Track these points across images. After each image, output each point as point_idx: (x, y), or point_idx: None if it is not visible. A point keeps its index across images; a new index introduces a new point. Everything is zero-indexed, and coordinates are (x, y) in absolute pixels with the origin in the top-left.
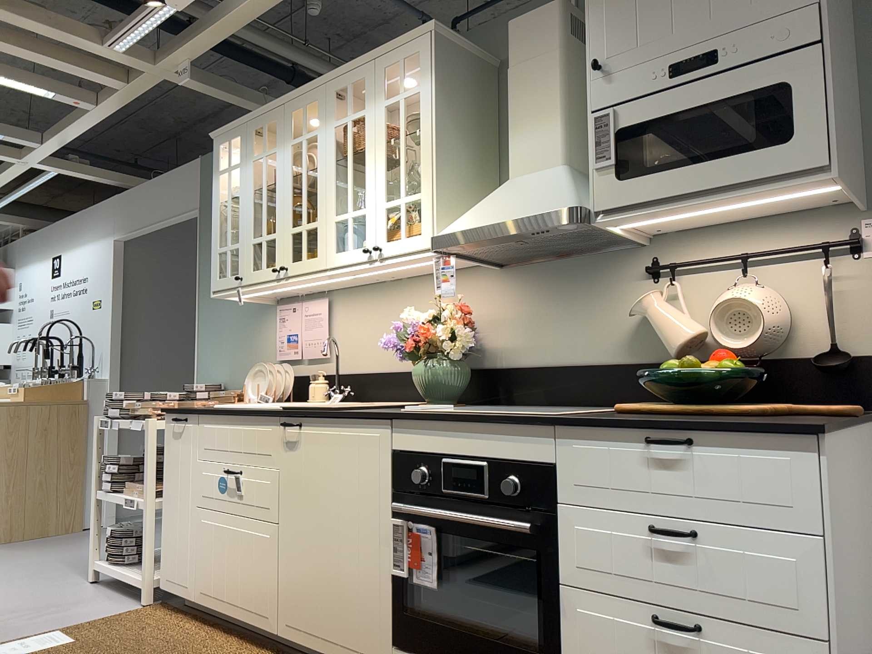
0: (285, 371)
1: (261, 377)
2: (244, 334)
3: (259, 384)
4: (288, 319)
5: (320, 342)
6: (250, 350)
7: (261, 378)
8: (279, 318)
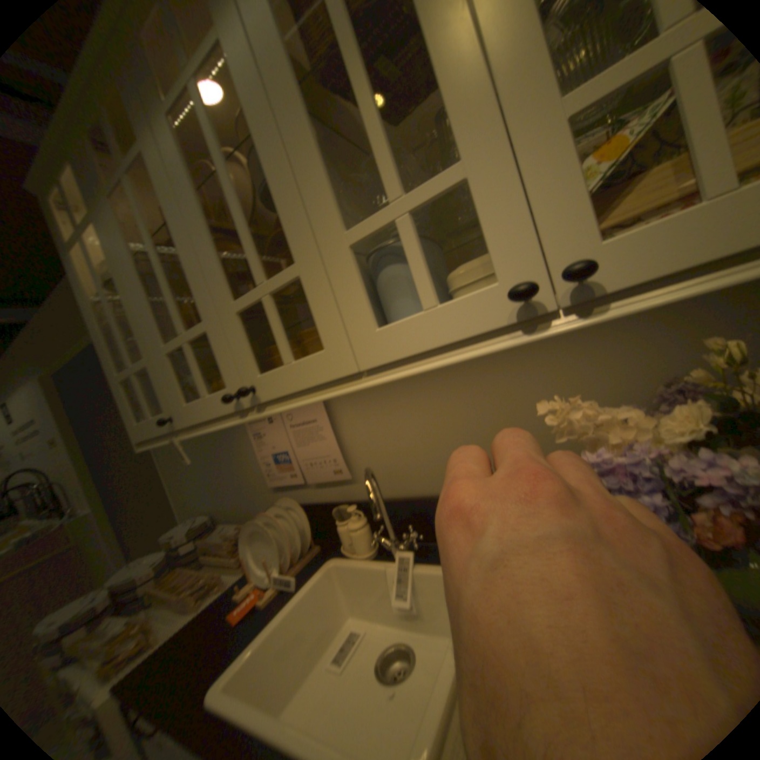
0: (298, 526)
1: (262, 539)
2: (213, 458)
3: (262, 549)
4: (267, 435)
5: (332, 462)
6: (229, 477)
7: (264, 541)
8: (255, 436)
